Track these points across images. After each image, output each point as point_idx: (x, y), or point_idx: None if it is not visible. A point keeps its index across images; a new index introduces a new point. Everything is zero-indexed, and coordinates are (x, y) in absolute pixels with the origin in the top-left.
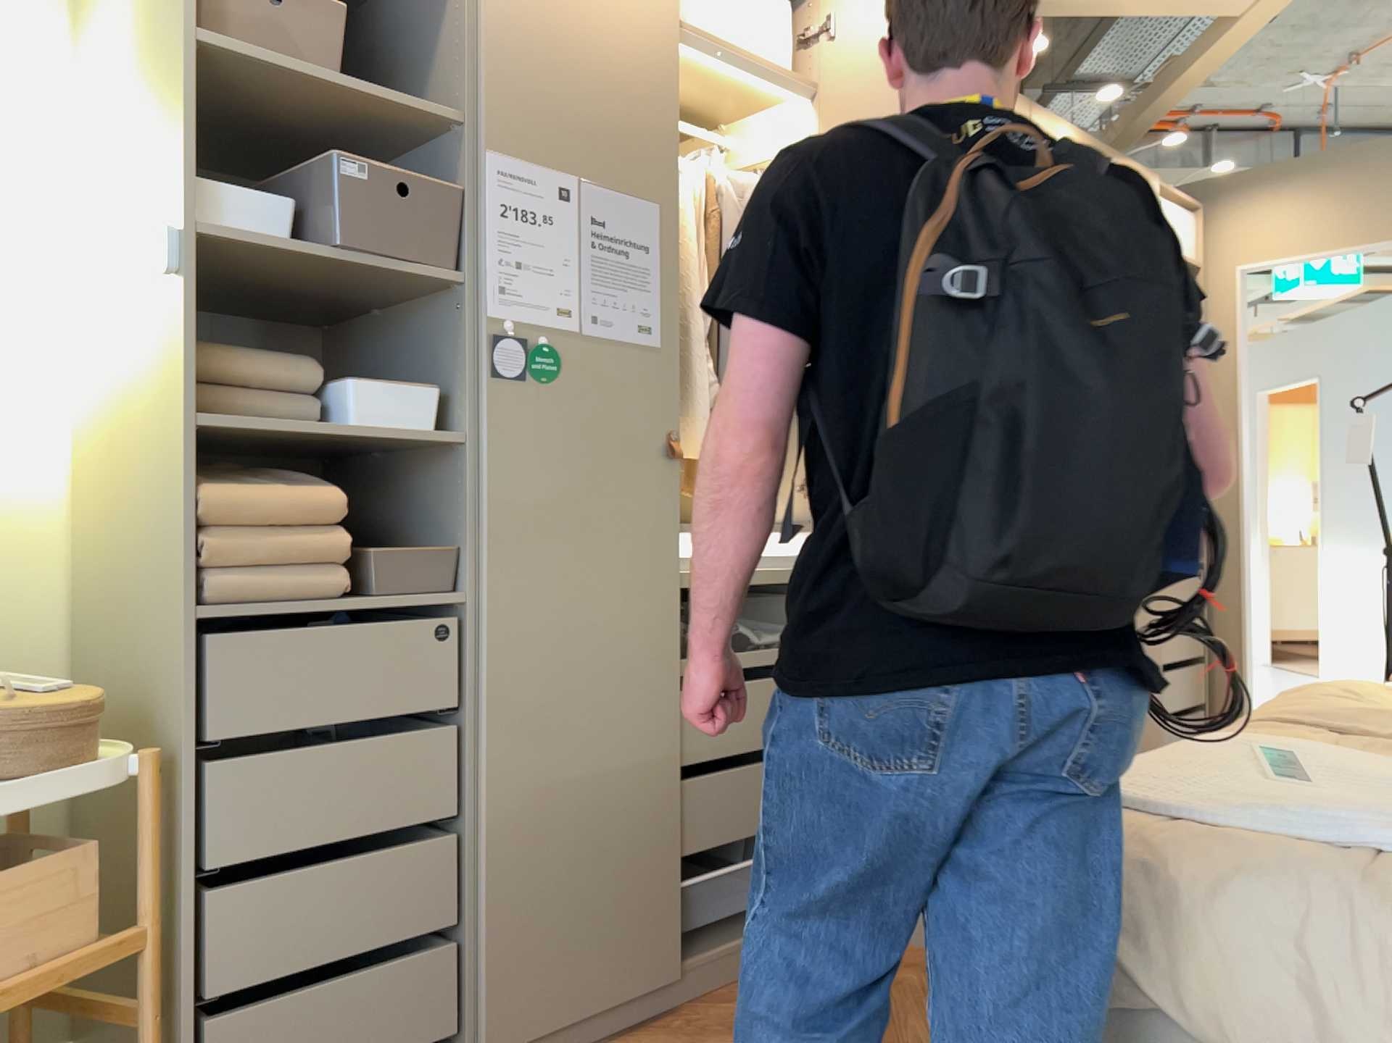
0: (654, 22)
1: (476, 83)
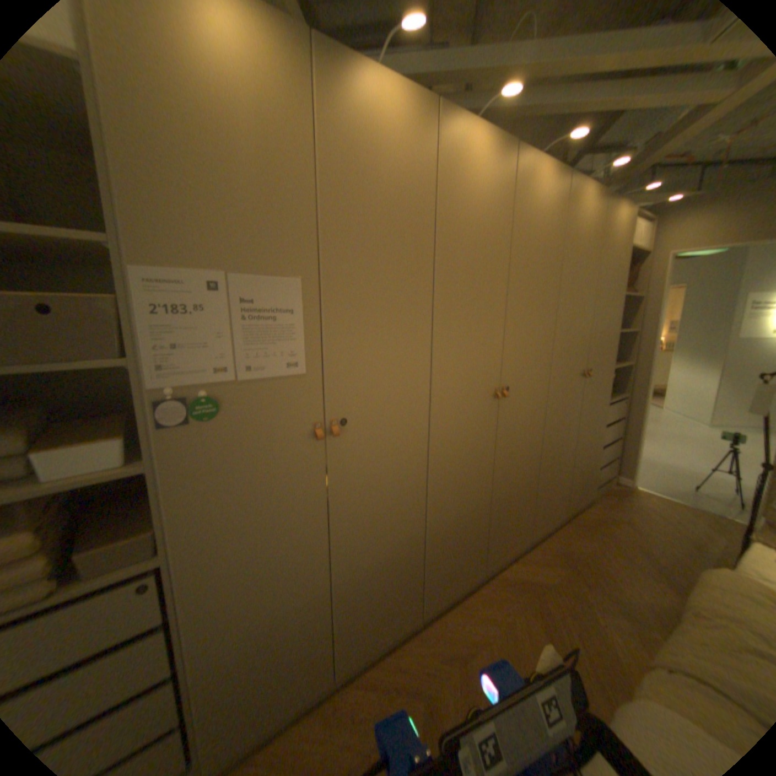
0: (288, 140)
1: (113, 210)
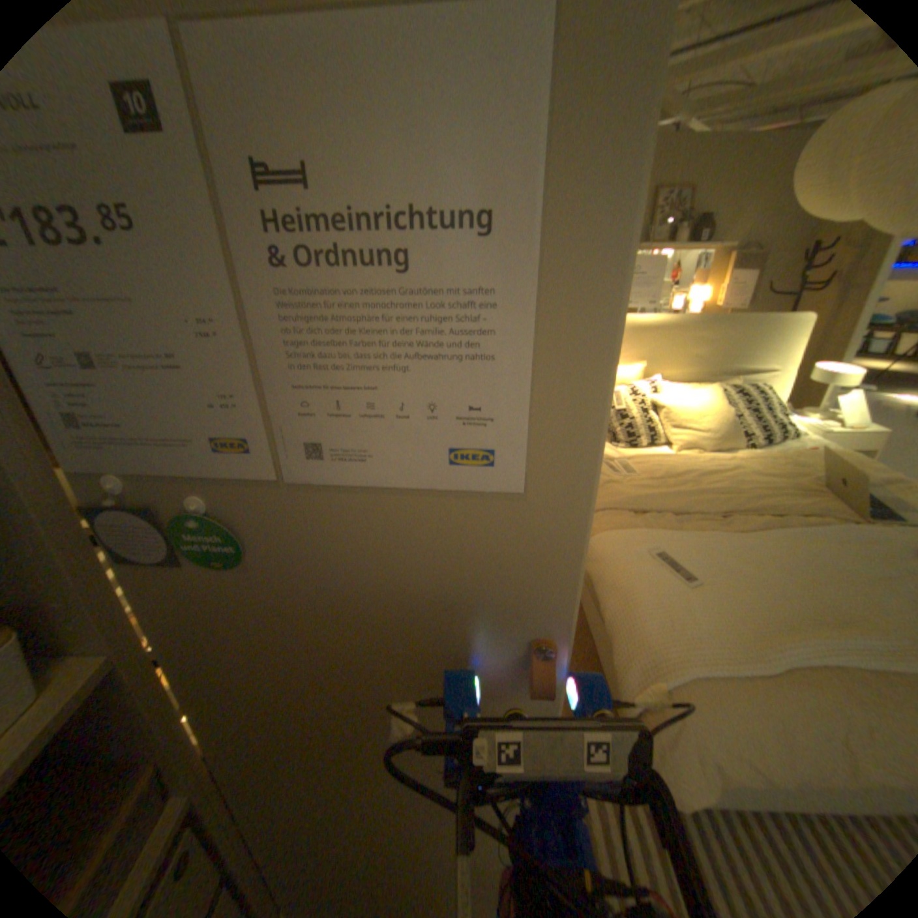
0: None
1: None
